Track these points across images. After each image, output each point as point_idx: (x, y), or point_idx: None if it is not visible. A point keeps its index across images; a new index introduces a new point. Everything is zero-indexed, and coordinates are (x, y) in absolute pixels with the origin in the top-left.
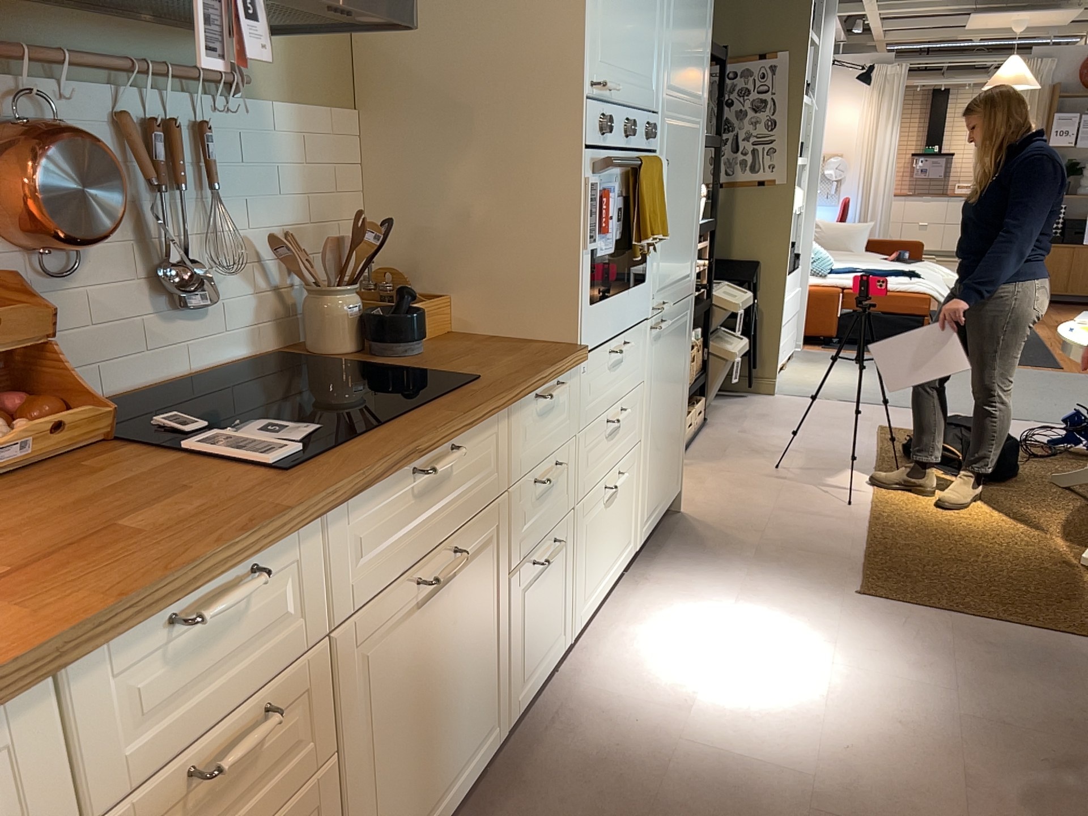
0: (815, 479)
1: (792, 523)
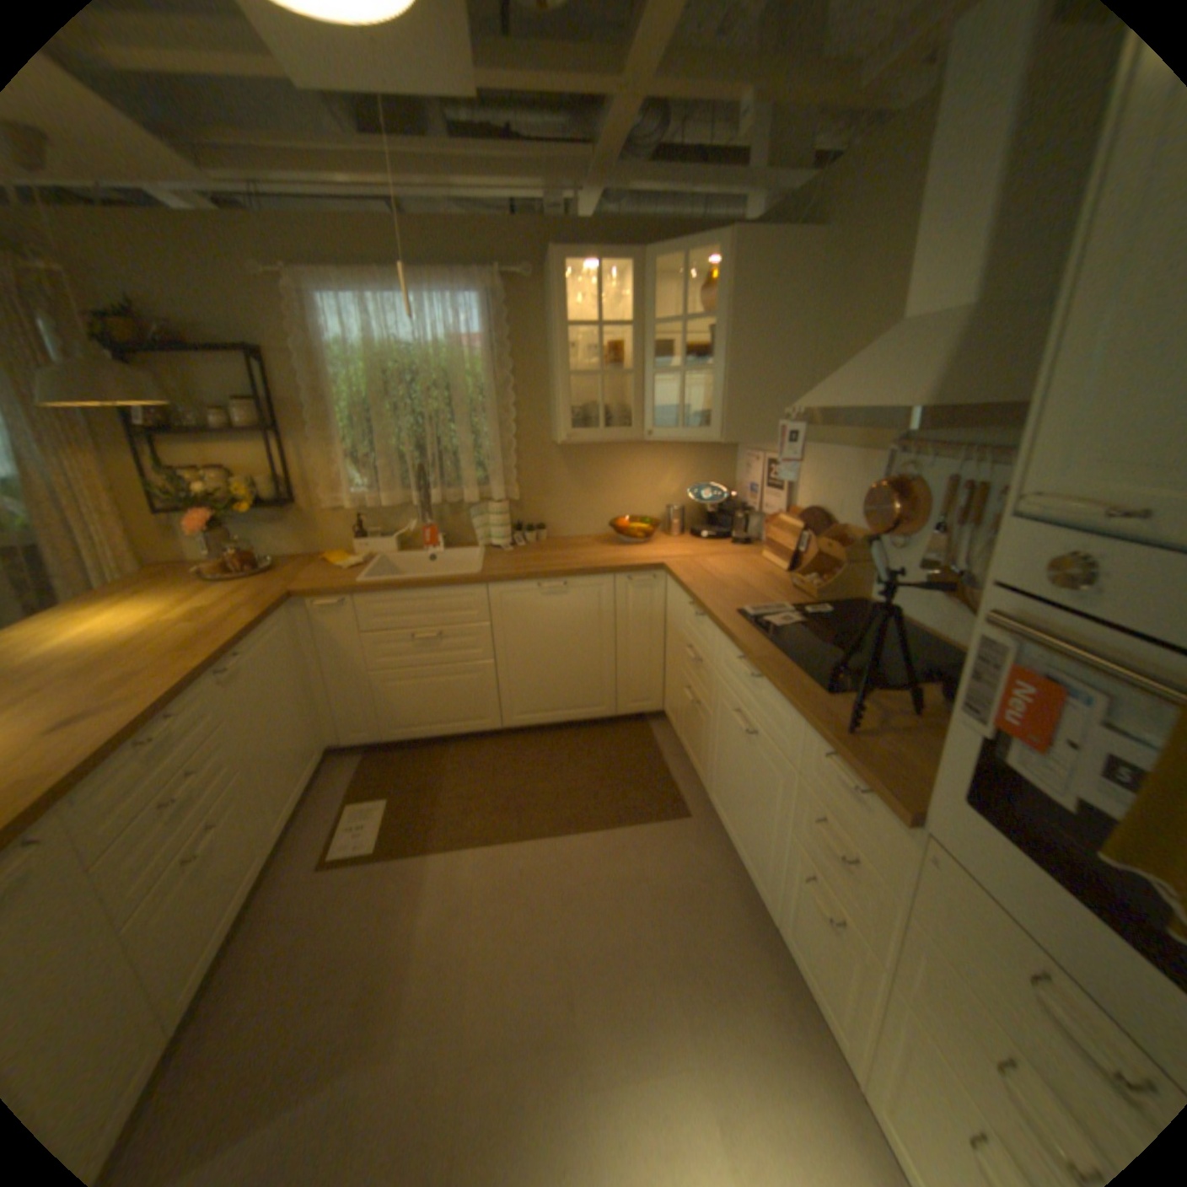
0: None
1: None
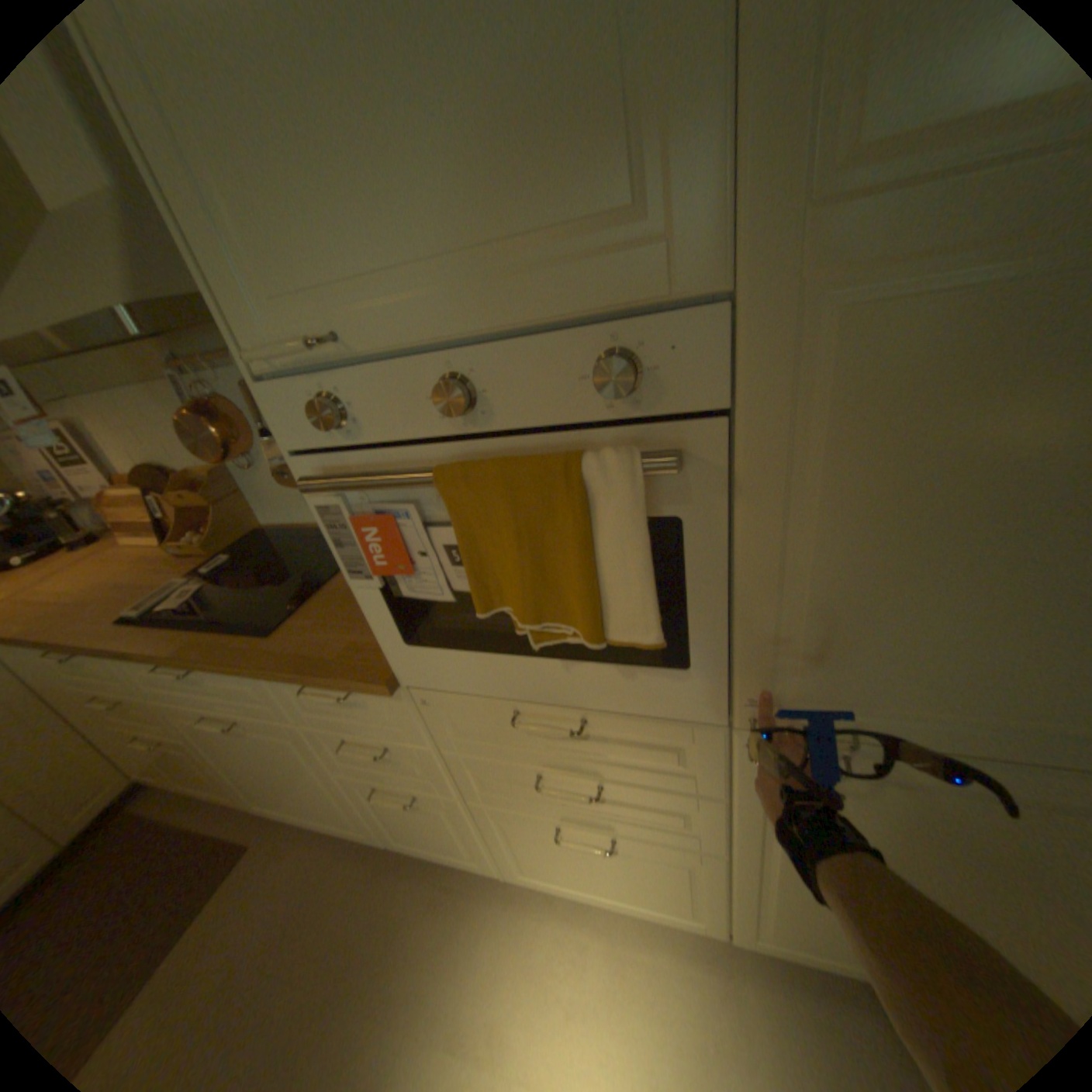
0: None
1: None
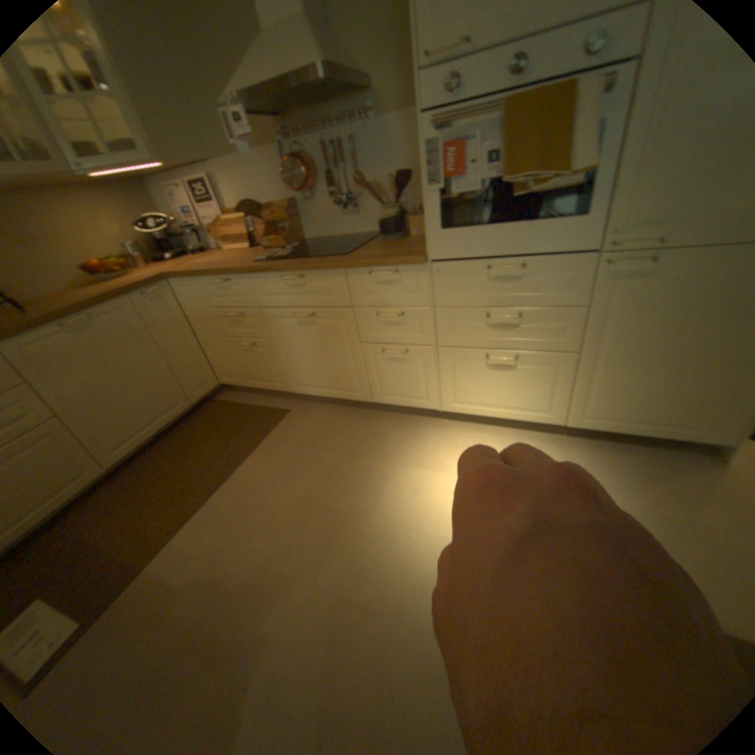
0: None
1: None
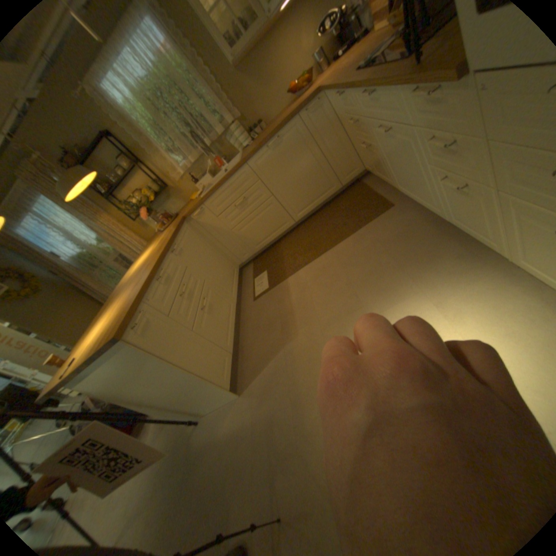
0: None
1: None
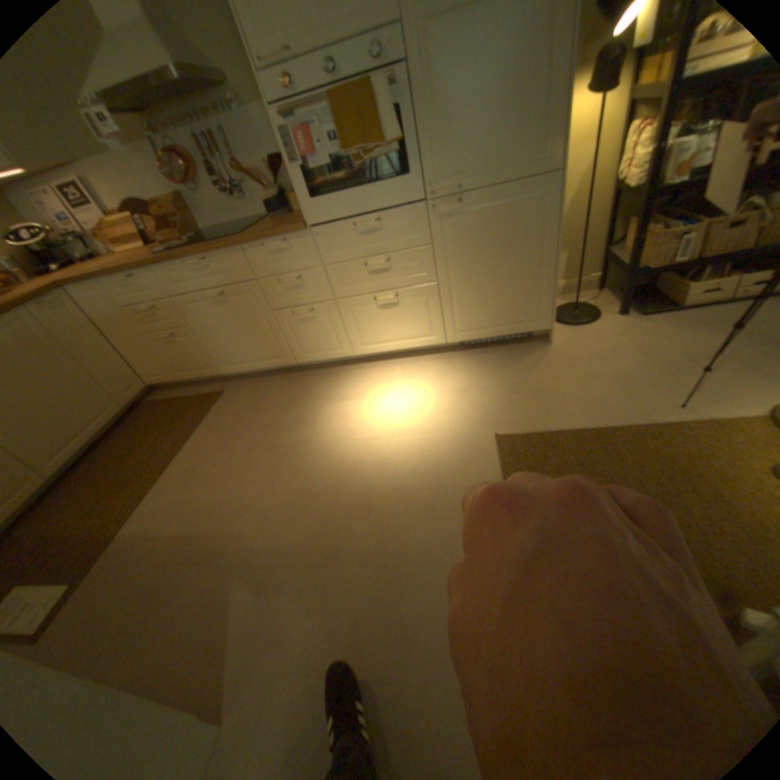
0: (726, 378)
1: (594, 387)
